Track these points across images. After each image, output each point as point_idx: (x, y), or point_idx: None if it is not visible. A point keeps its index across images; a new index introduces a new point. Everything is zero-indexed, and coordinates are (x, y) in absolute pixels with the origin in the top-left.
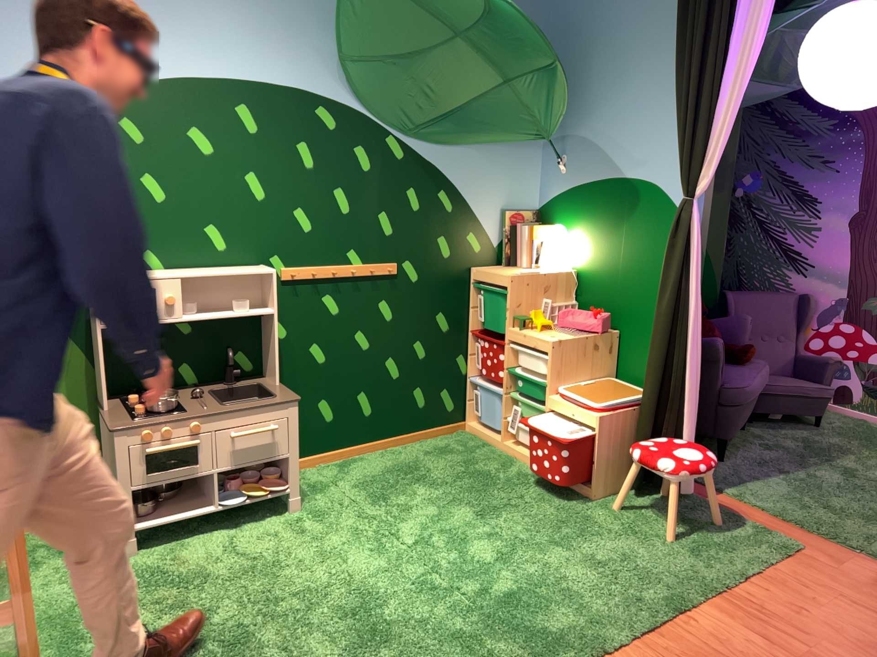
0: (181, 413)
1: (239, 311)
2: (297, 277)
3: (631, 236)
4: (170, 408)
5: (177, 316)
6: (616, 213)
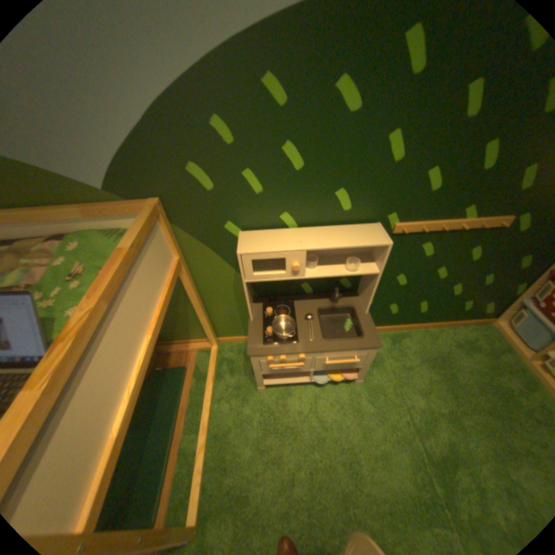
0: (295, 340)
1: (351, 267)
2: (408, 231)
3: None
4: (288, 337)
5: (301, 275)
6: None
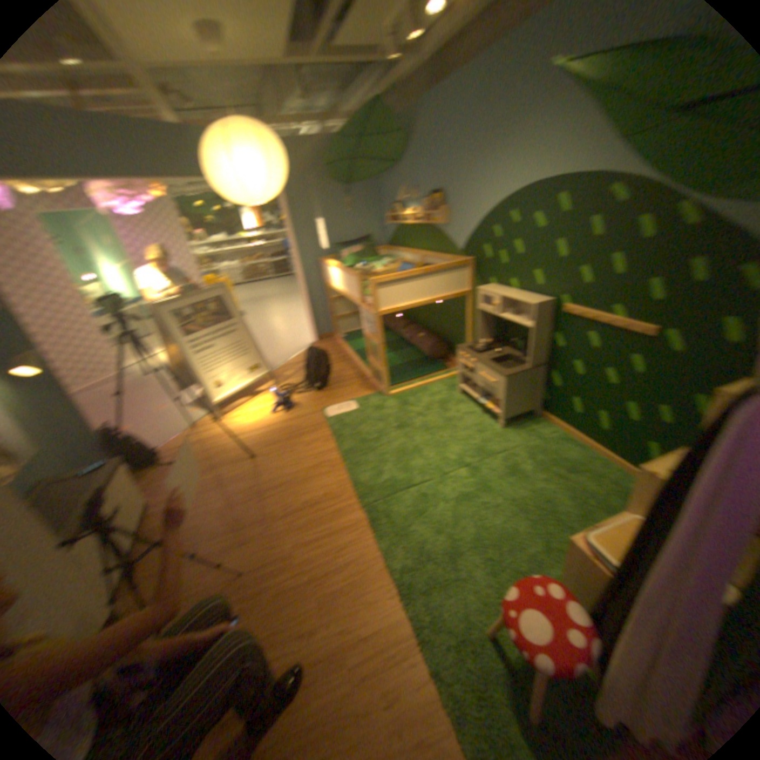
0: (479, 354)
1: (525, 321)
2: (573, 313)
3: None
4: (477, 350)
5: (498, 313)
6: None
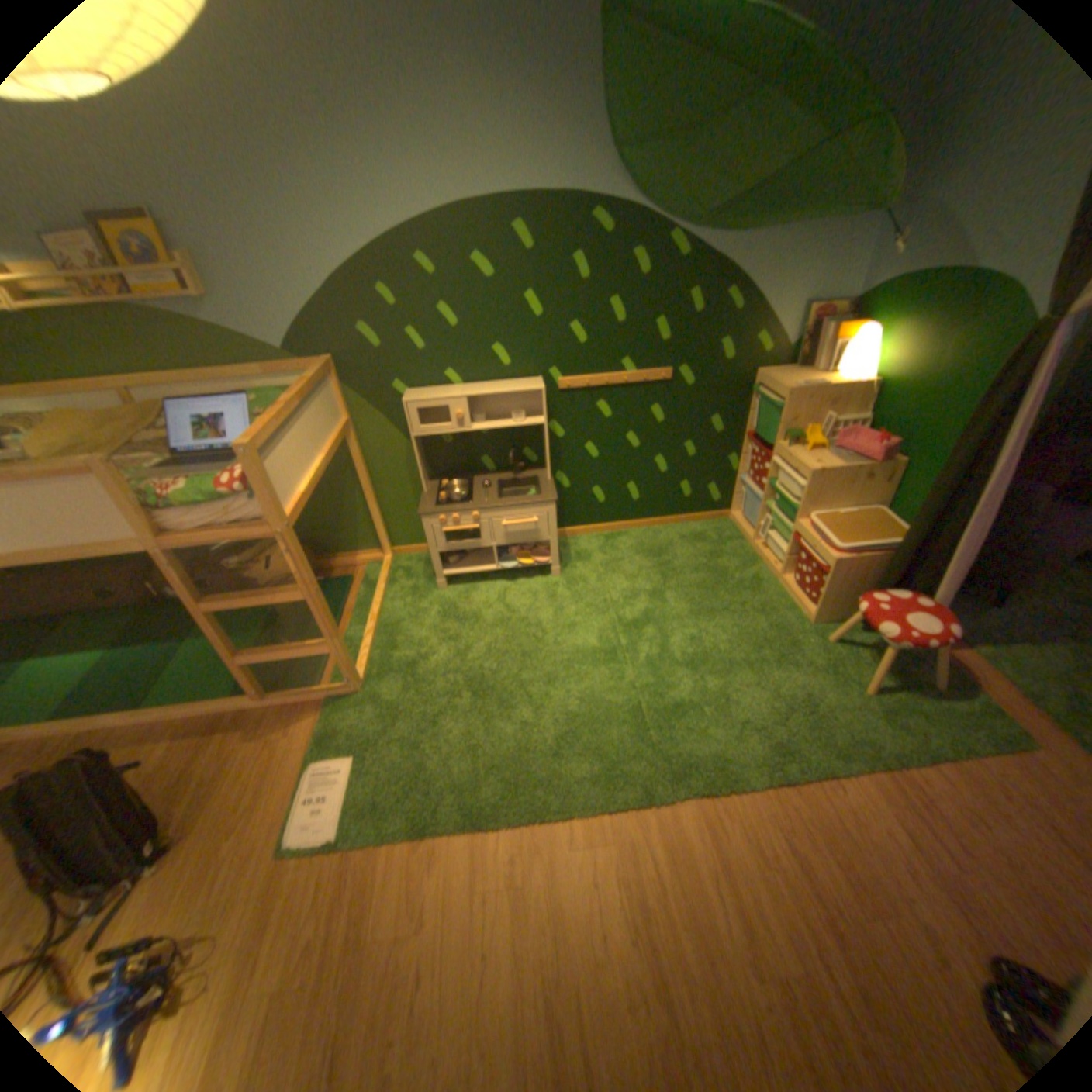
0: (468, 503)
1: (517, 422)
2: (572, 387)
3: (959, 352)
4: (460, 500)
5: (466, 429)
6: (948, 317)
